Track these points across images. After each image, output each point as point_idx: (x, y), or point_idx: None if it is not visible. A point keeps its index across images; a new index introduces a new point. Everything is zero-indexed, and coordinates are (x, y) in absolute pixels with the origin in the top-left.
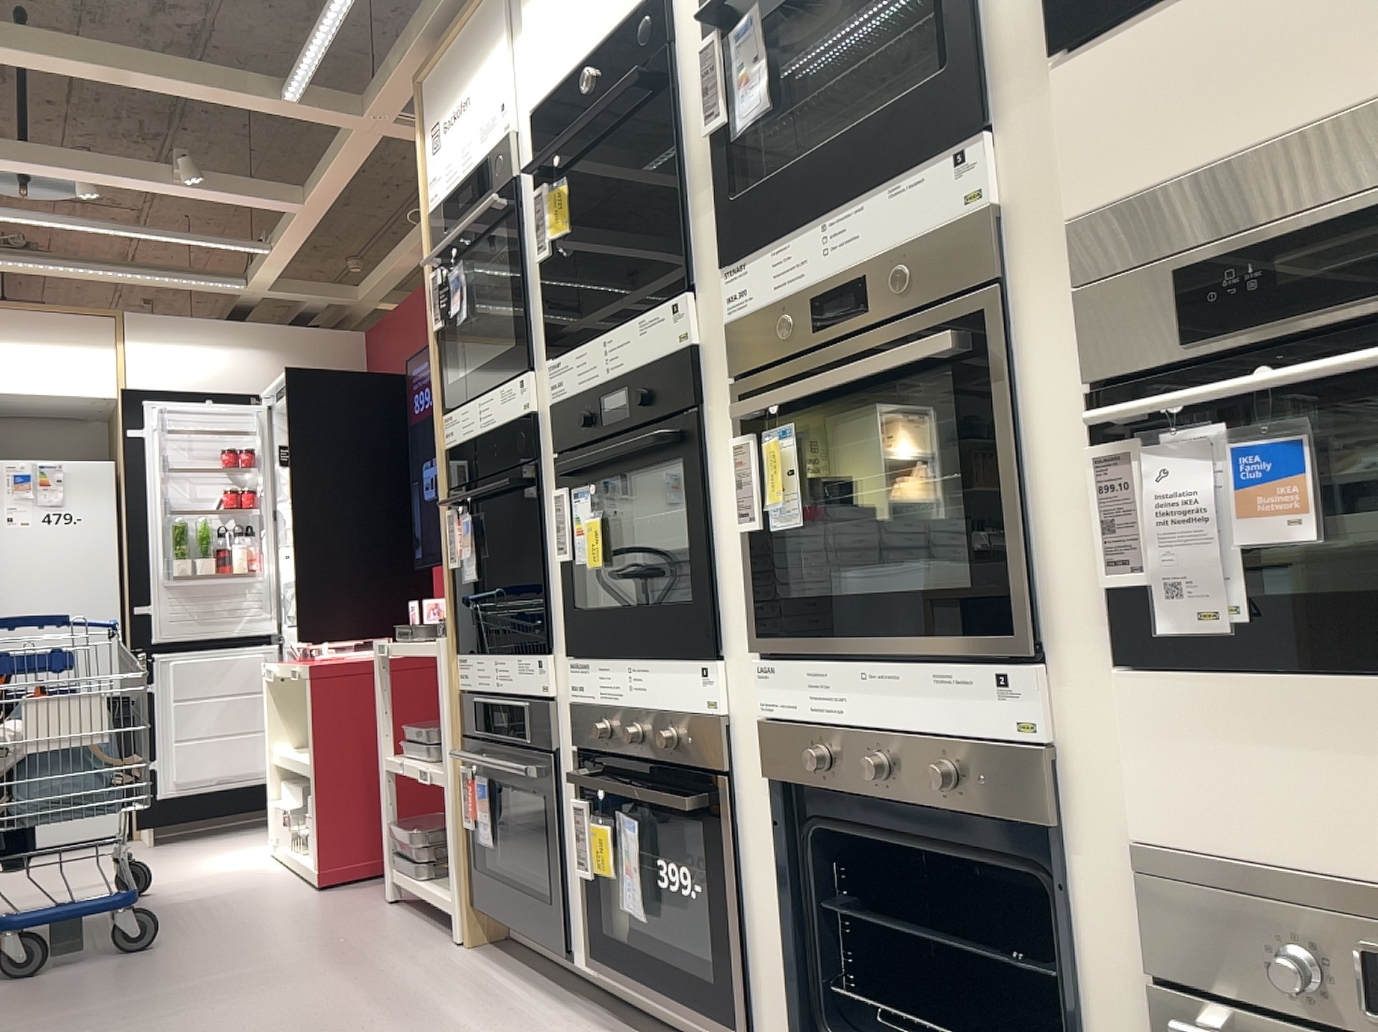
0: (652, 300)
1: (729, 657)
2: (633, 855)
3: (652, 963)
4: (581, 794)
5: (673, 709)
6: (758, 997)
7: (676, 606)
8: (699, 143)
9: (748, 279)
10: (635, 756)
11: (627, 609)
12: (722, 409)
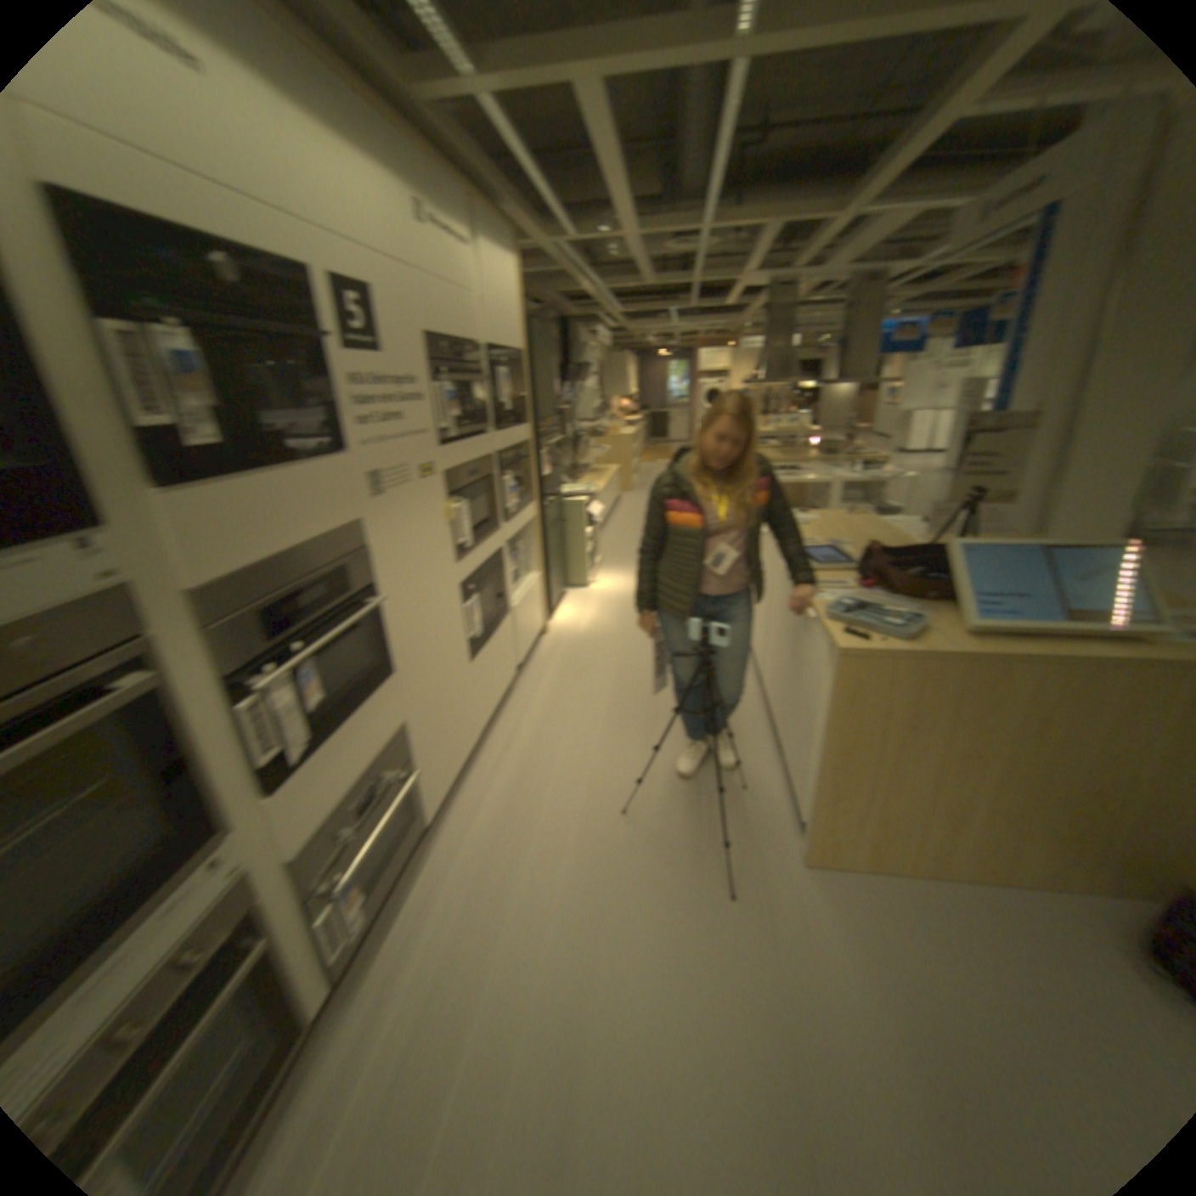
0: None
1: None
2: None
3: None
4: None
5: None
6: None
7: None
8: None
9: None
10: None
11: None
12: None
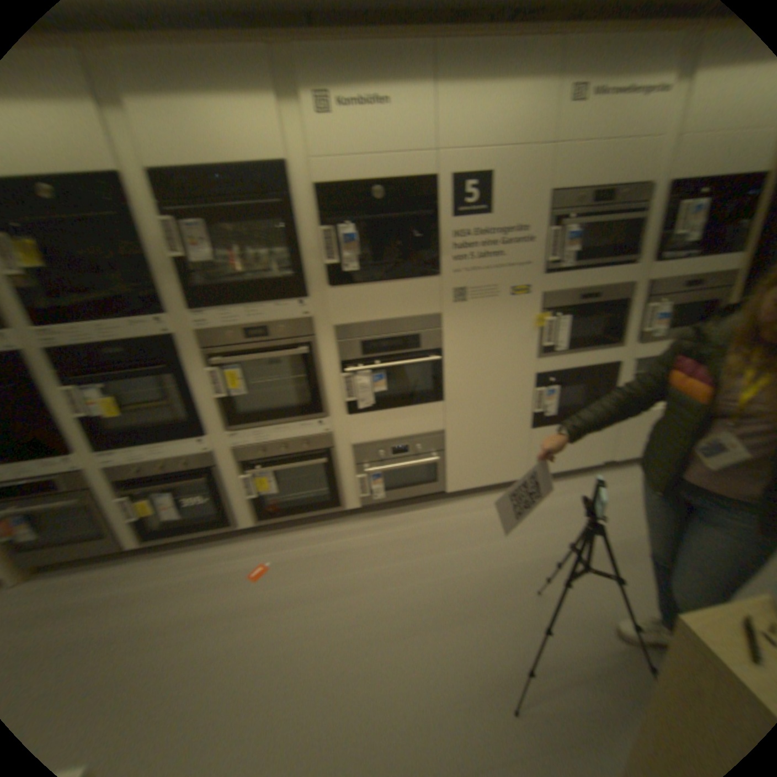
0: (128, 313)
1: (205, 435)
2: (163, 506)
3: (176, 531)
4: (113, 499)
5: (177, 457)
6: (232, 517)
7: (170, 425)
8: (155, 256)
9: (203, 318)
10: (153, 477)
11: (132, 430)
12: (189, 359)
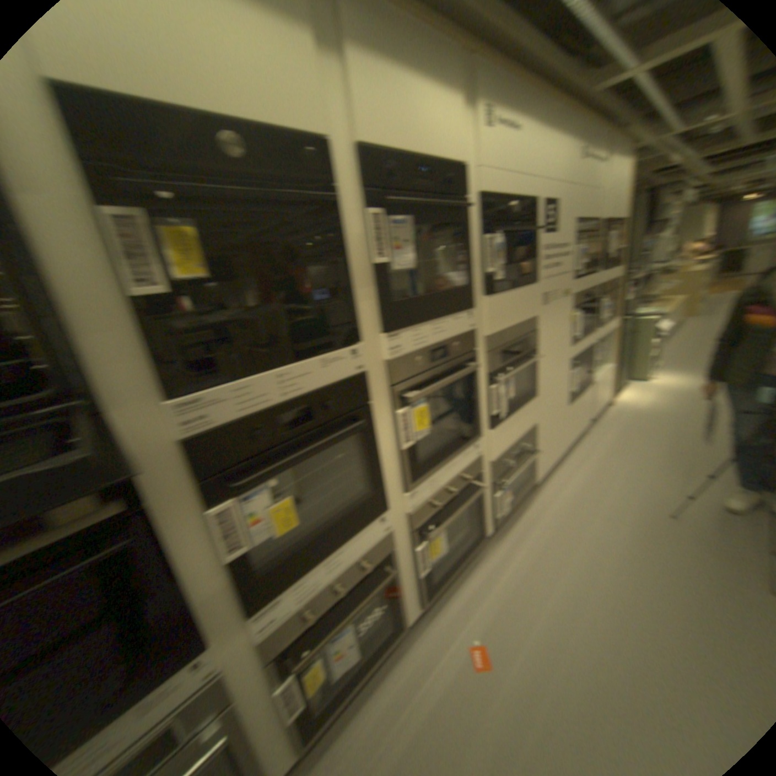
0: (325, 346)
1: (390, 505)
2: (348, 644)
3: (353, 678)
4: (279, 681)
5: (365, 552)
6: (404, 612)
7: (357, 506)
8: (362, 261)
9: (404, 341)
10: (335, 602)
11: (312, 536)
12: (383, 400)
